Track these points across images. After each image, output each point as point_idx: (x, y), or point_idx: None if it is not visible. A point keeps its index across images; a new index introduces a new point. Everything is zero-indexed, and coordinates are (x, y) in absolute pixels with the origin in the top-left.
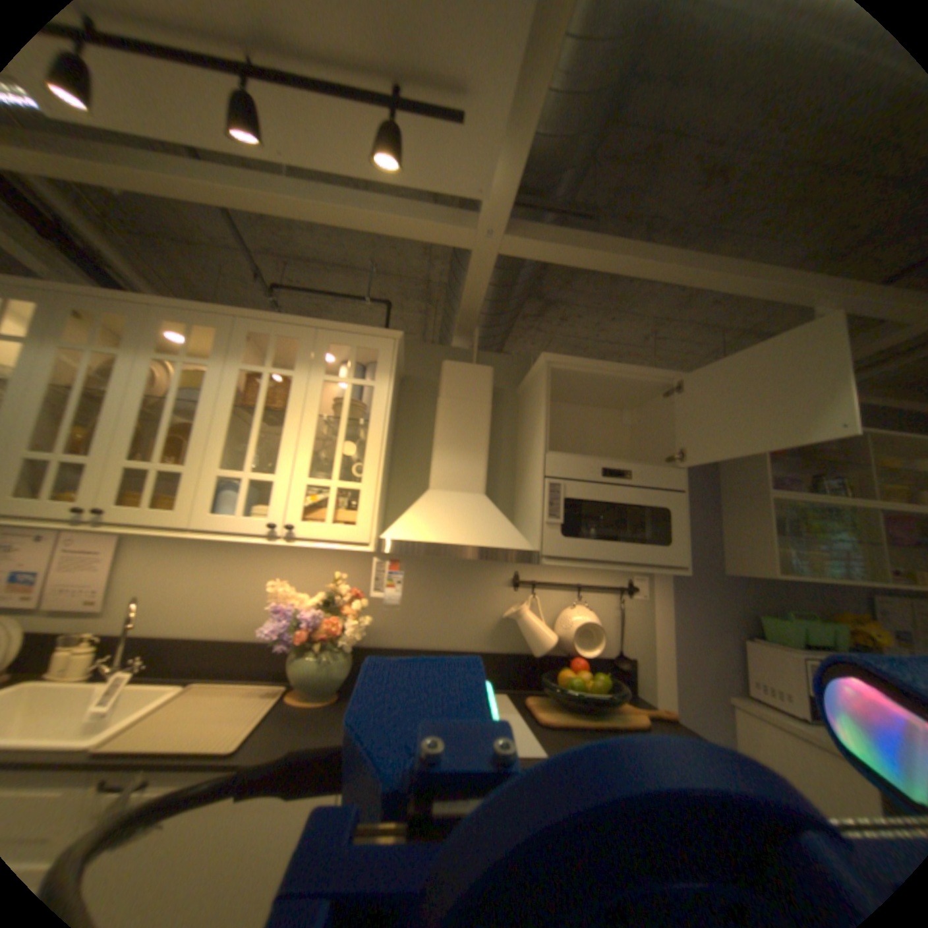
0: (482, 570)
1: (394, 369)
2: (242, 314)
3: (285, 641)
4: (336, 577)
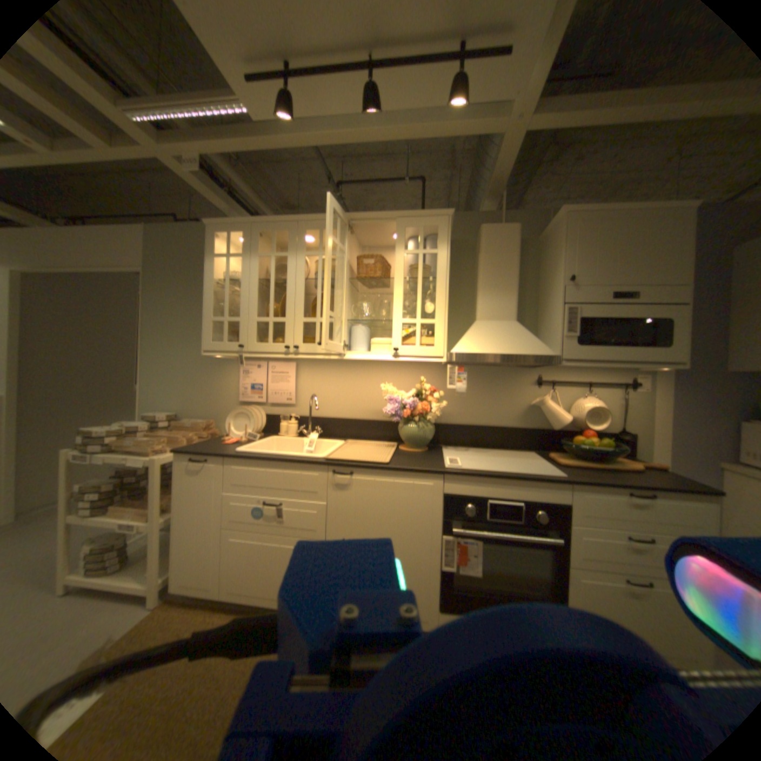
0: (513, 374)
1: (448, 237)
2: (347, 216)
3: (396, 415)
4: (419, 380)
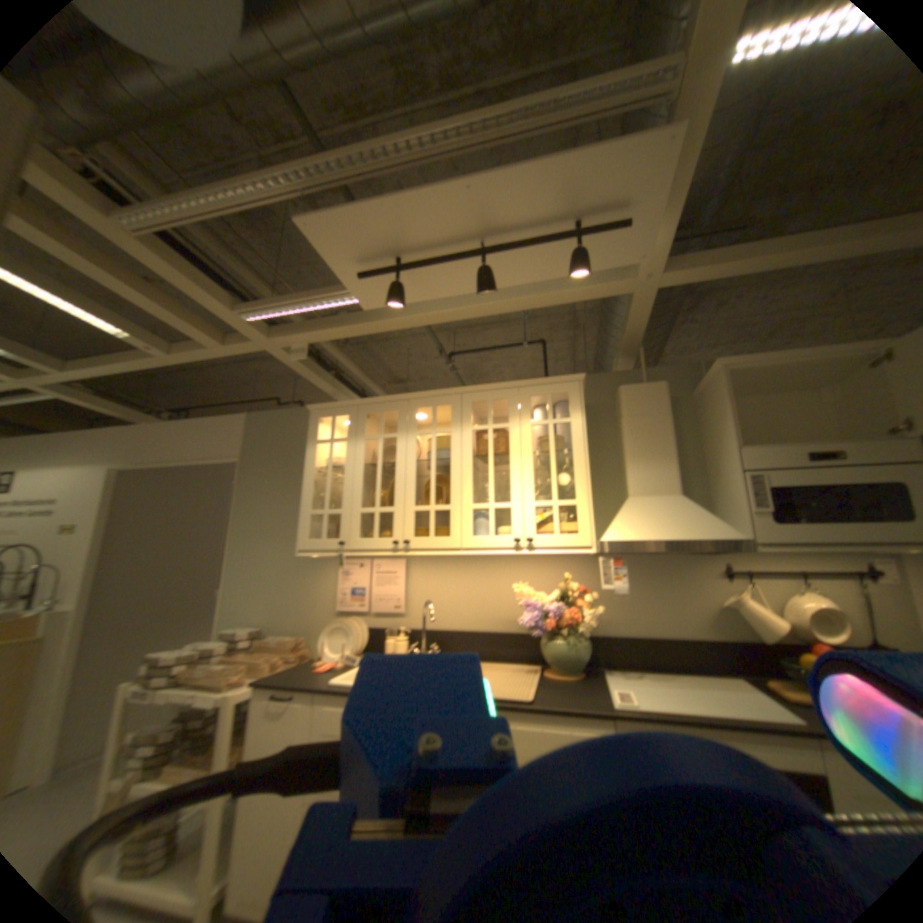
0: (690, 563)
1: (582, 403)
2: (464, 389)
3: (538, 626)
4: (565, 576)
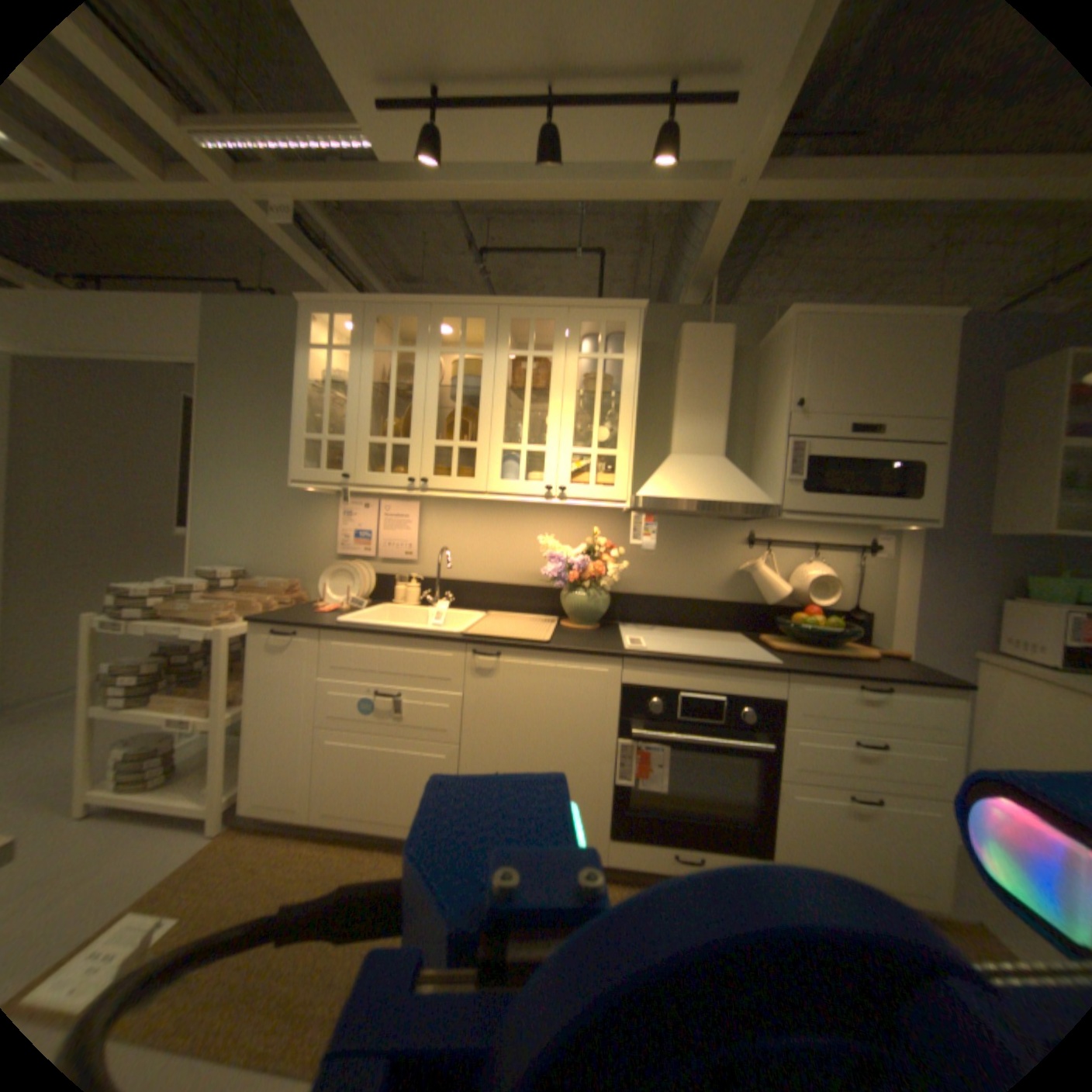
0: (716, 529)
1: (638, 339)
2: (501, 301)
3: (557, 579)
4: (591, 532)
